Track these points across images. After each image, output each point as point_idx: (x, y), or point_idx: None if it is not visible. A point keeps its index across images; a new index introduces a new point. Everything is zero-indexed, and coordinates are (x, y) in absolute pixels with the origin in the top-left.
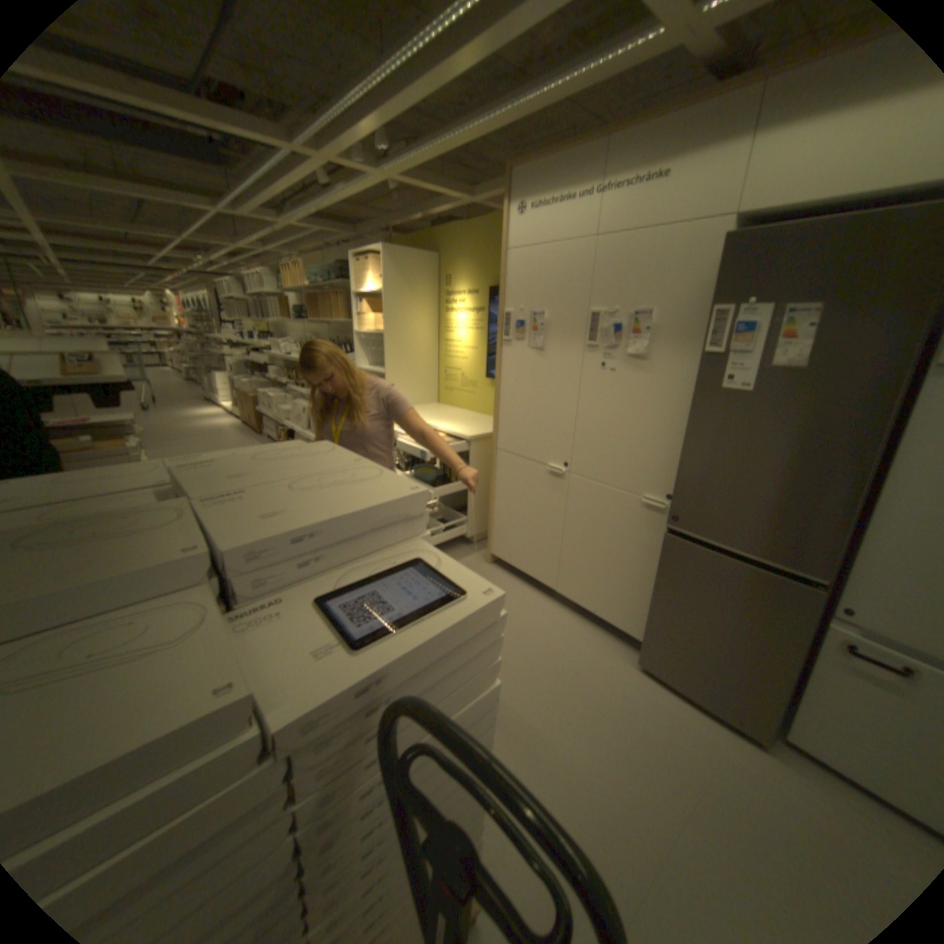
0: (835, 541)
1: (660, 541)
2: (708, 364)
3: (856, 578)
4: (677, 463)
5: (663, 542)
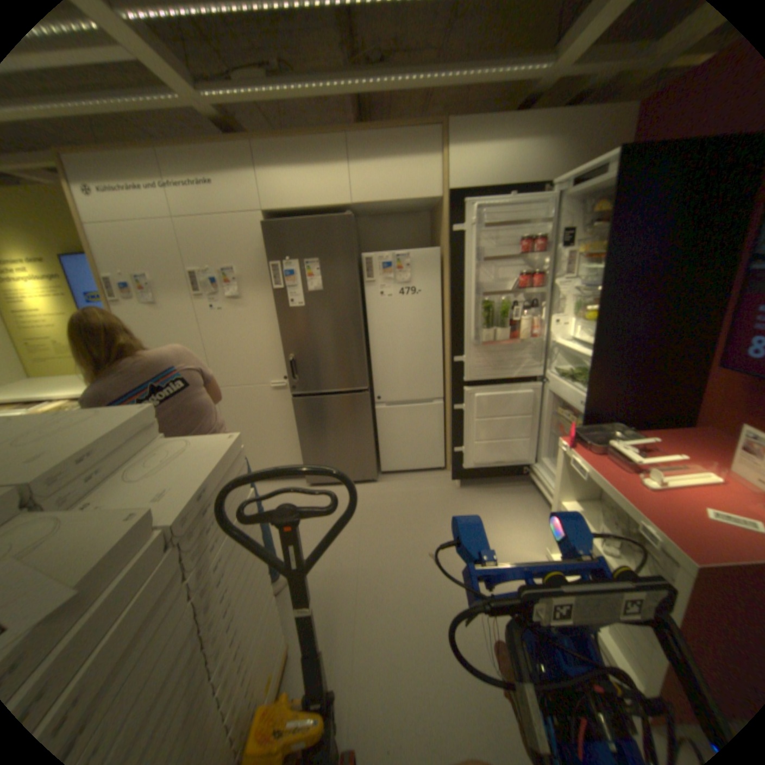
0: (361, 368)
1: (289, 406)
2: (277, 296)
3: (374, 382)
4: (281, 357)
5: (291, 406)
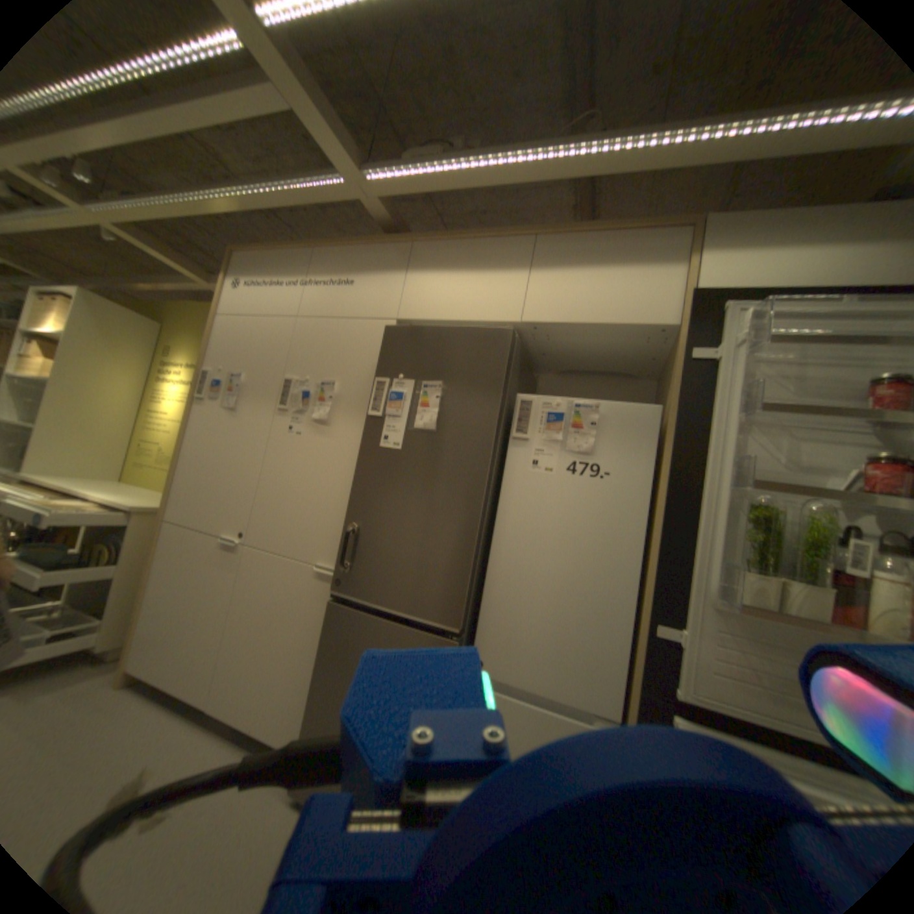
0: (460, 585)
1: (328, 616)
2: (370, 427)
3: (481, 626)
4: (347, 526)
5: (330, 617)
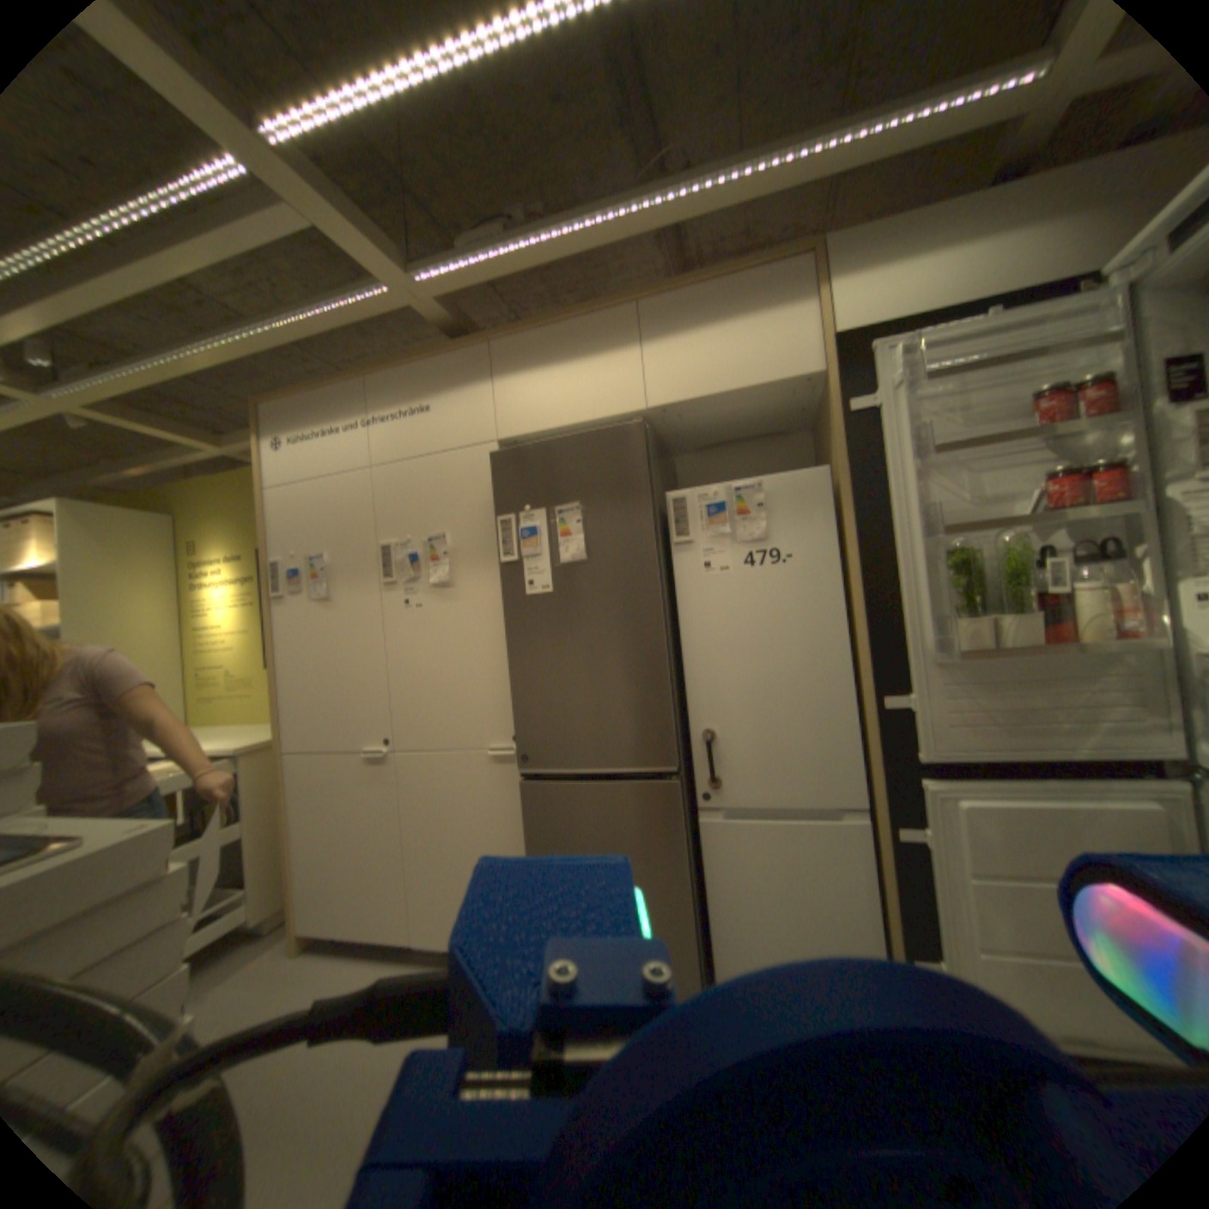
0: (663, 720)
1: (520, 798)
2: (507, 575)
3: (696, 756)
4: (512, 694)
5: (523, 798)
